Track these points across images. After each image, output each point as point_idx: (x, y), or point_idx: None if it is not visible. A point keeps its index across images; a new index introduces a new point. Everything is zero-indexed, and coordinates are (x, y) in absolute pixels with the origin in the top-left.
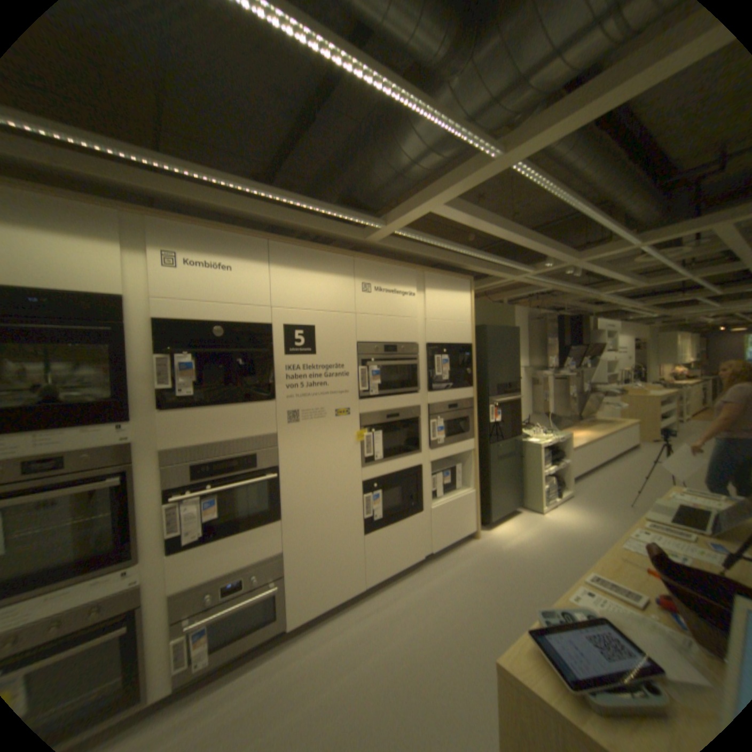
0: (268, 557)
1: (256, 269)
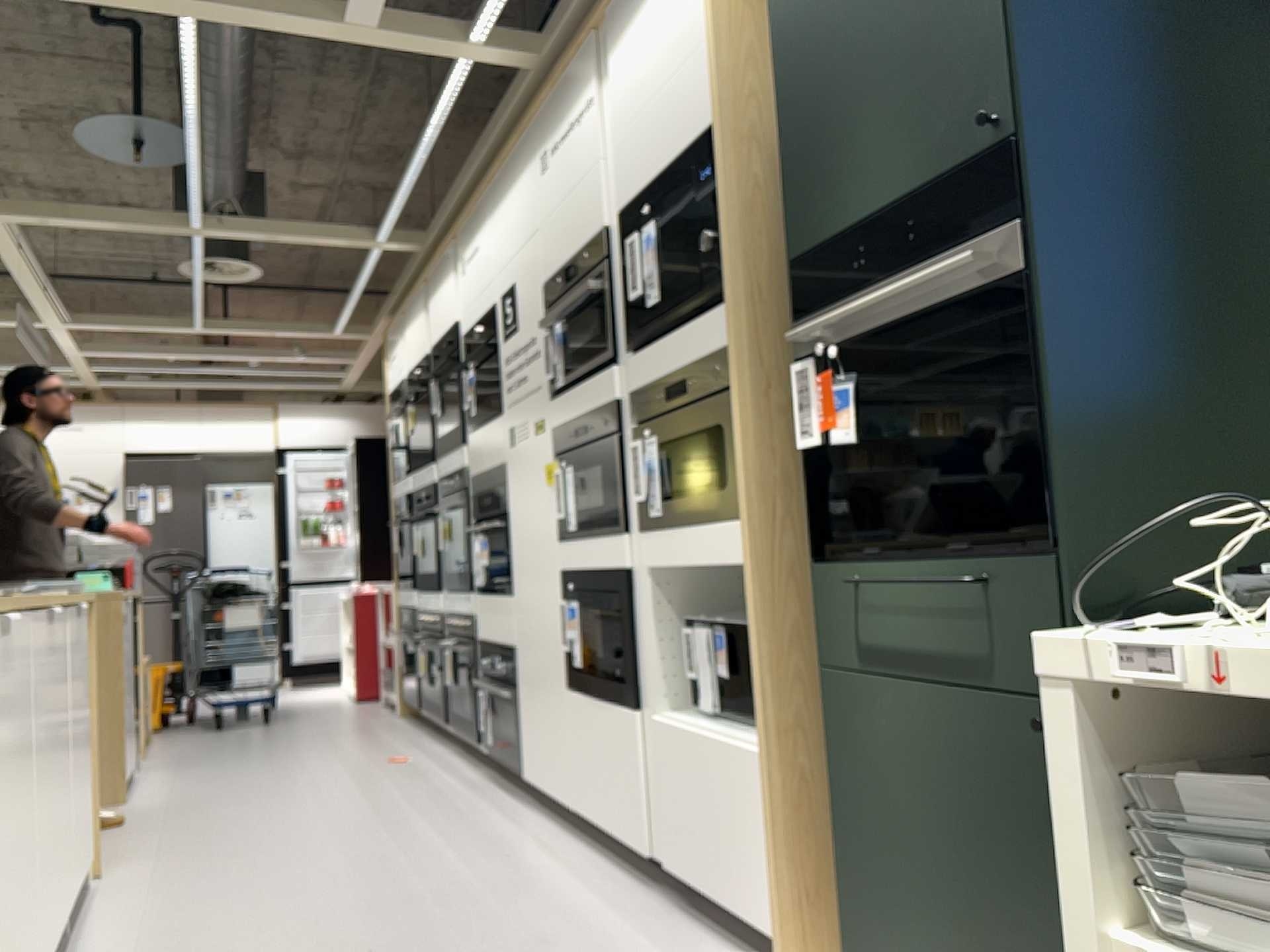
0: (508, 646)
1: (485, 232)
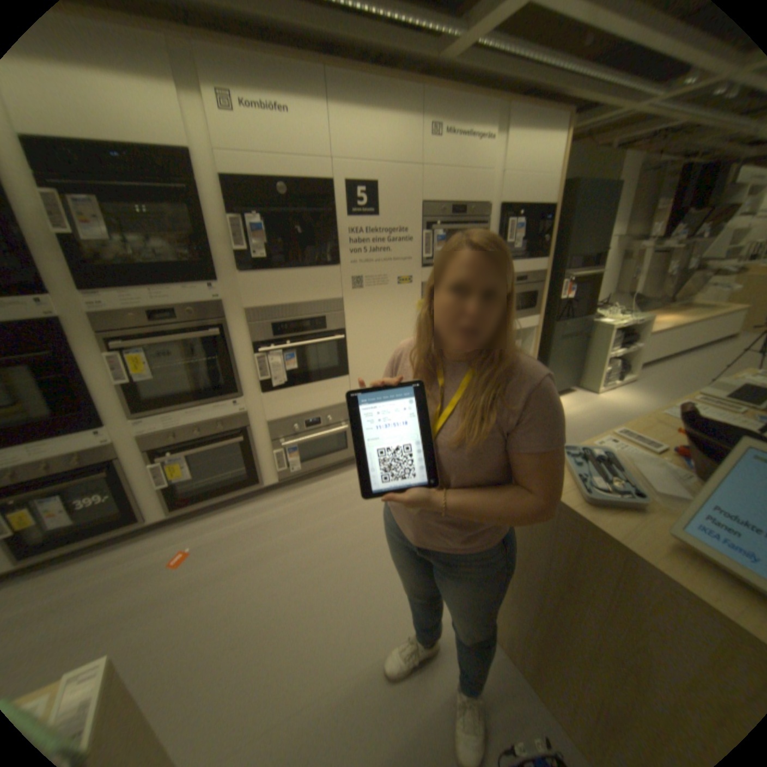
0: (340, 403)
1: (312, 108)
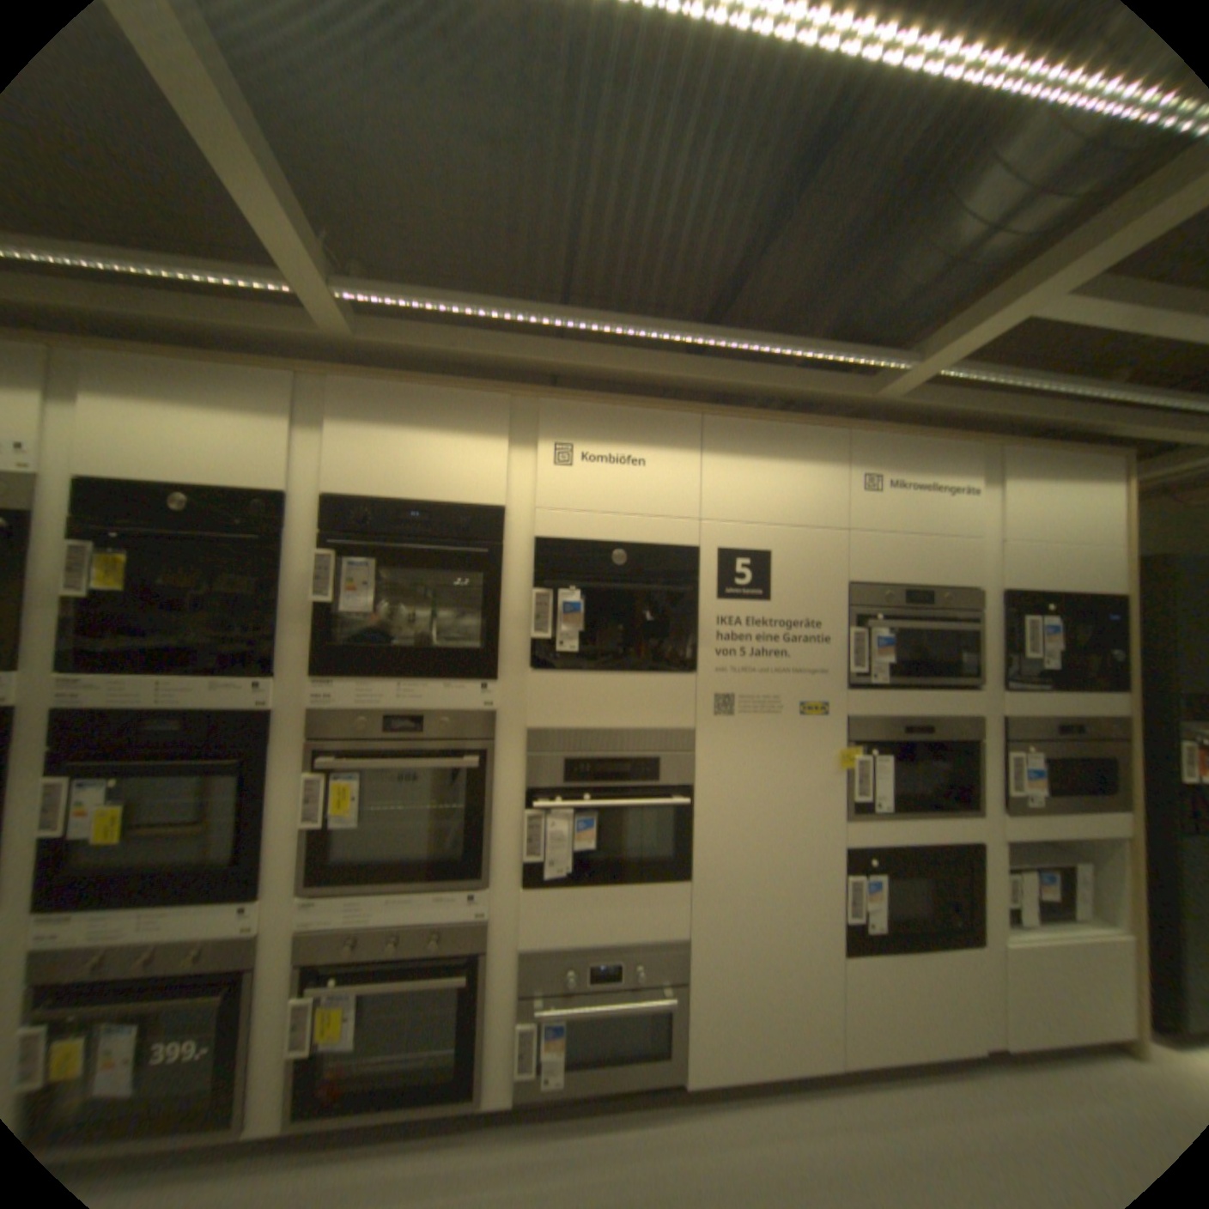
0: (667, 940)
1: (680, 459)
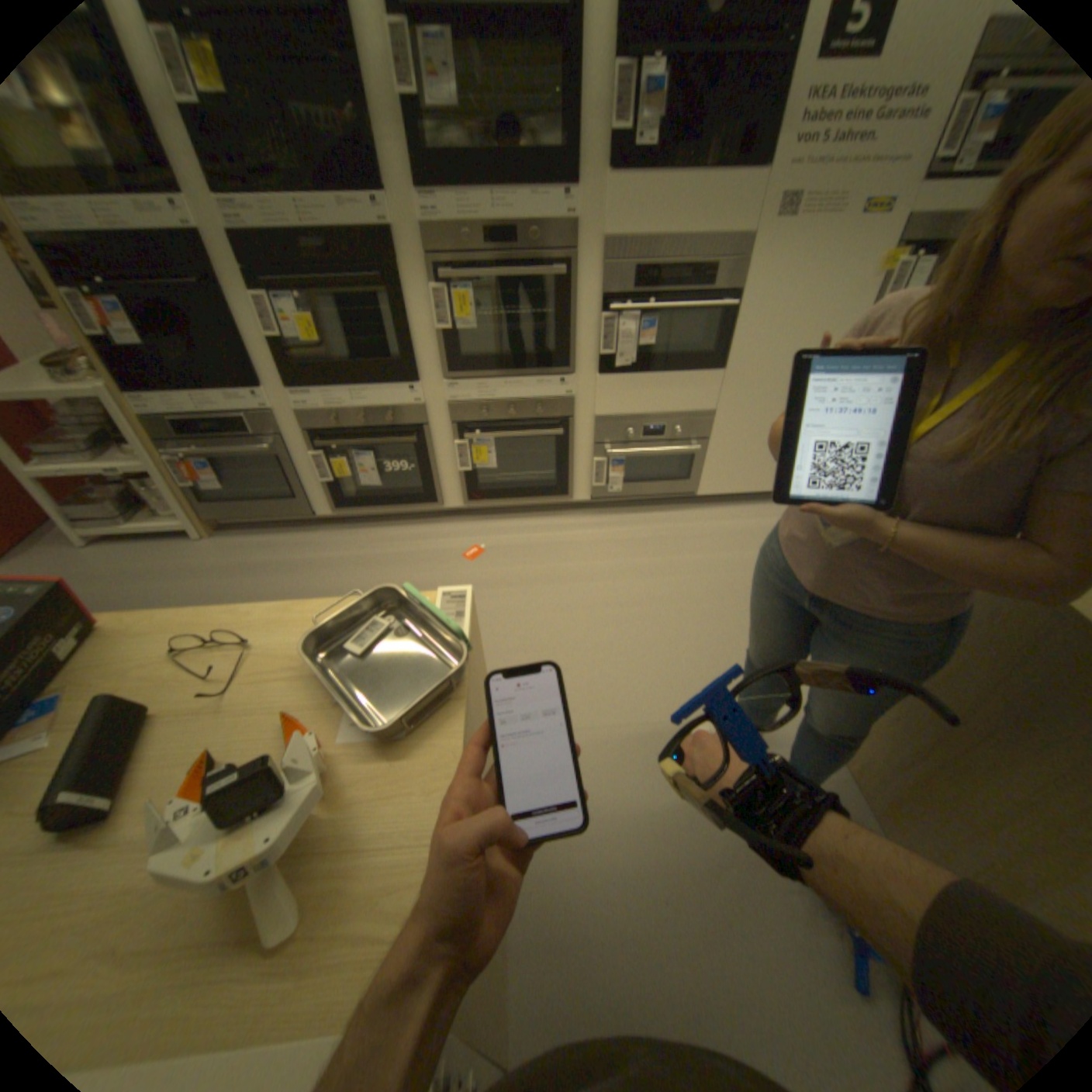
0: (698, 410)
1: None
